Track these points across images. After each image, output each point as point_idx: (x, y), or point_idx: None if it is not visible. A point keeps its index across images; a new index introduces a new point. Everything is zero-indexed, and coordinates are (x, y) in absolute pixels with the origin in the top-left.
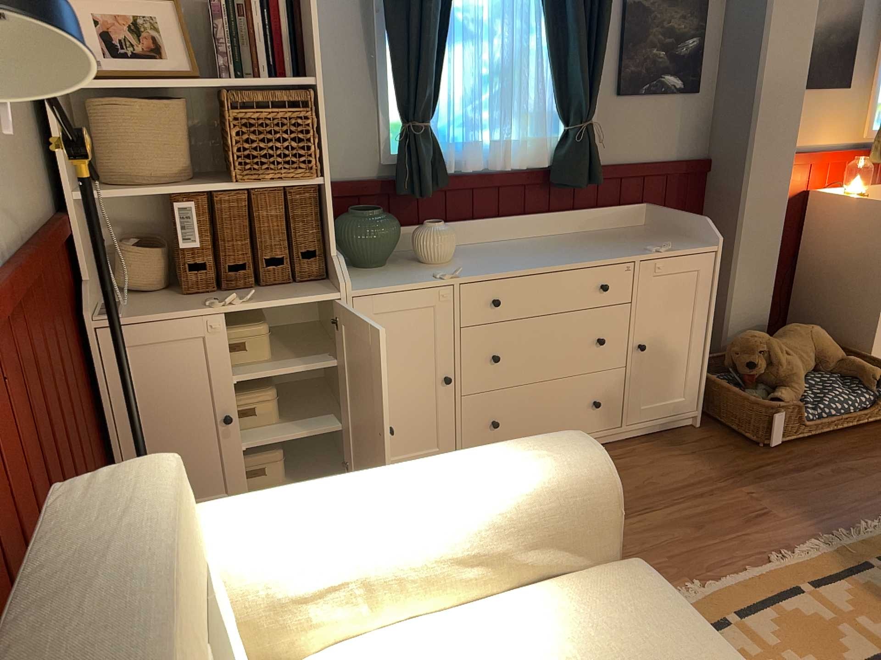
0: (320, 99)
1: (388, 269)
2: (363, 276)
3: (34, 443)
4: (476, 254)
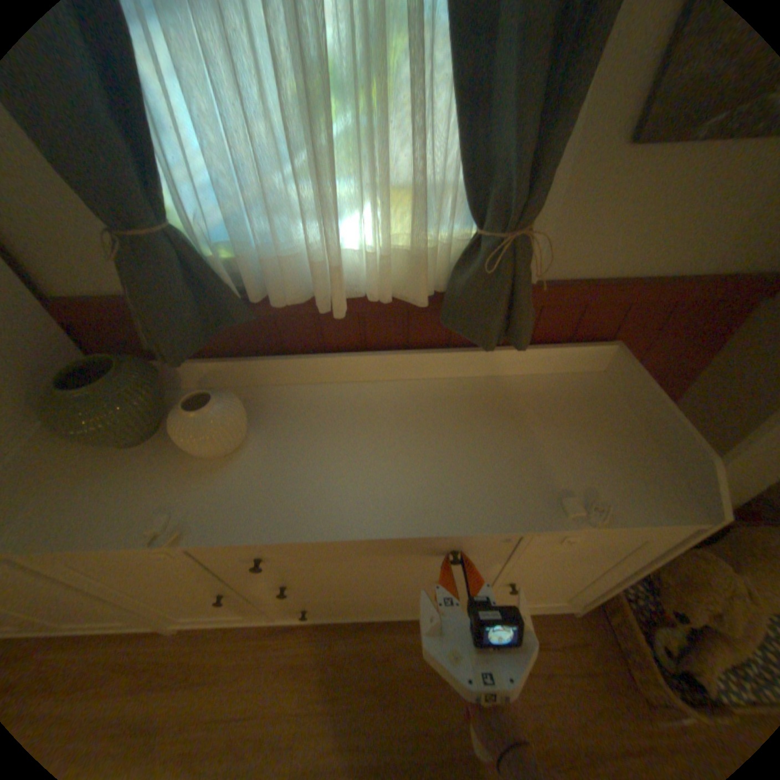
0: None
1: (135, 458)
2: (78, 482)
3: None
4: (292, 429)
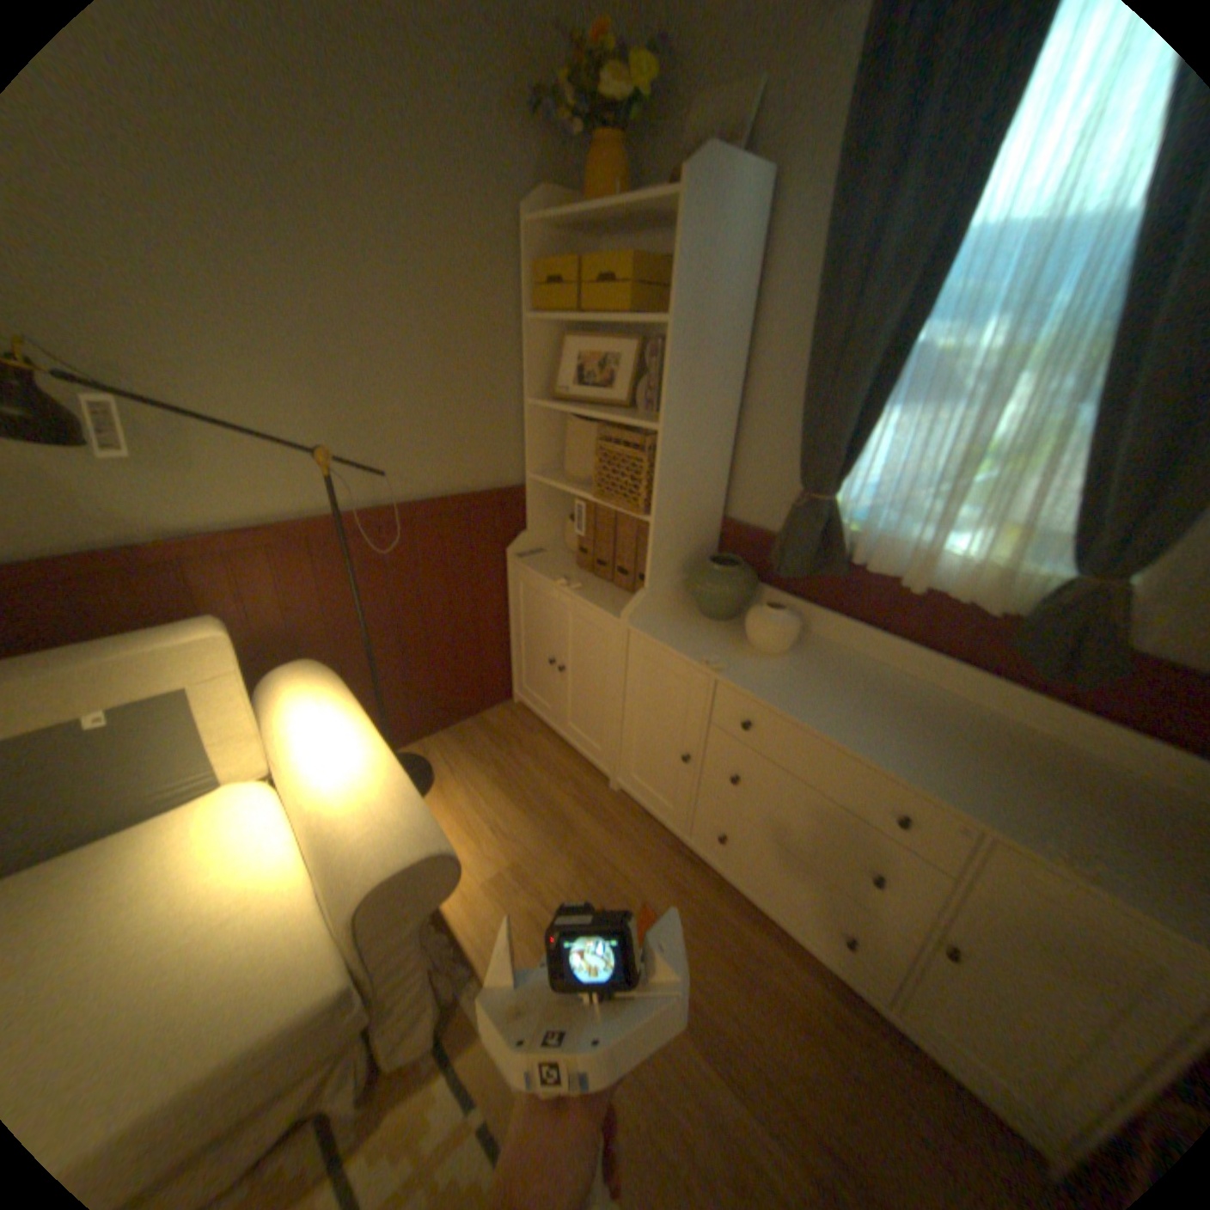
0: (663, 445)
1: (711, 626)
2: (677, 619)
3: (361, 601)
4: (822, 667)
